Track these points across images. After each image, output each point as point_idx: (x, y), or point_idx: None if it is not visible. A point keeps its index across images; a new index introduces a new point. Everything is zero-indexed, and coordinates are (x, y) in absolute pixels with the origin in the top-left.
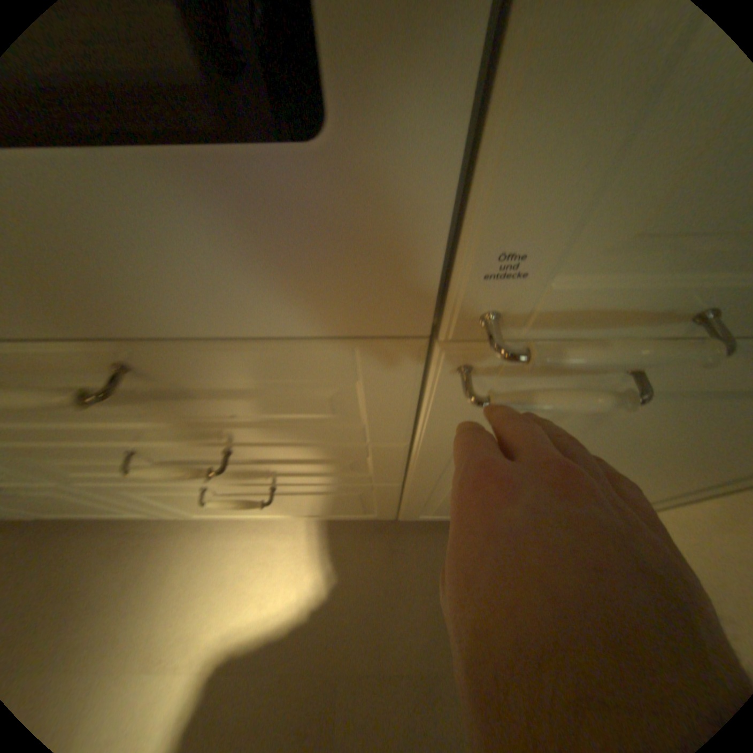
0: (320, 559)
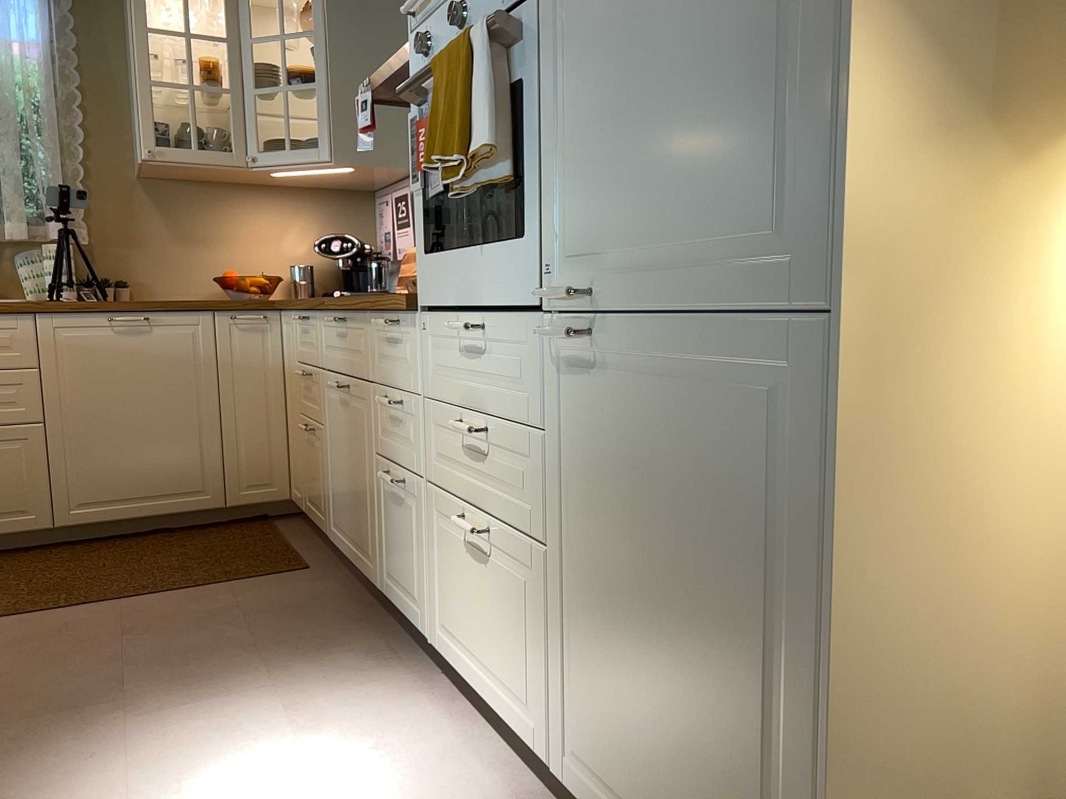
0: (463, 781)
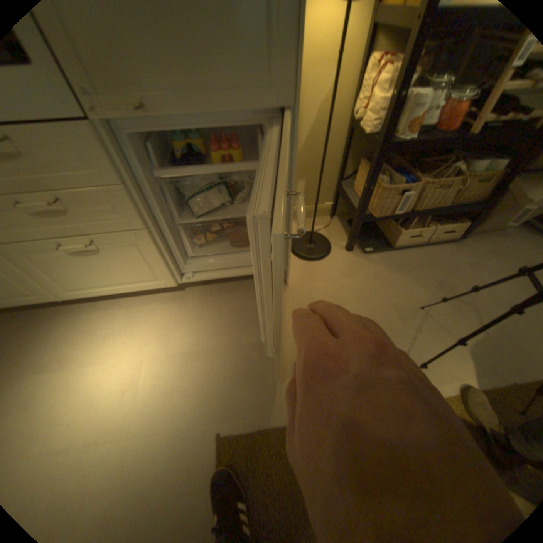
0: (142, 314)
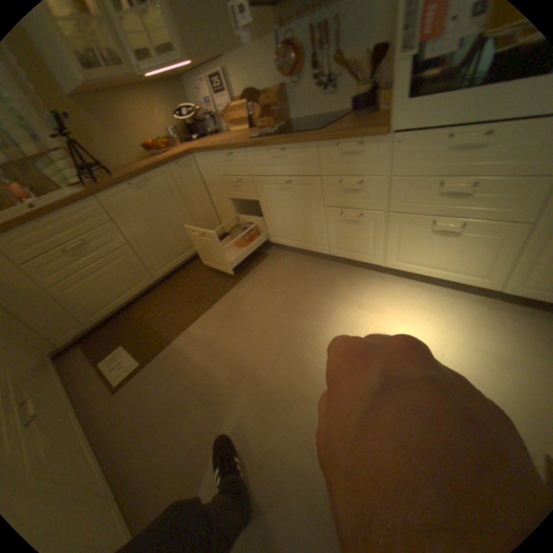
0: (446, 303)
